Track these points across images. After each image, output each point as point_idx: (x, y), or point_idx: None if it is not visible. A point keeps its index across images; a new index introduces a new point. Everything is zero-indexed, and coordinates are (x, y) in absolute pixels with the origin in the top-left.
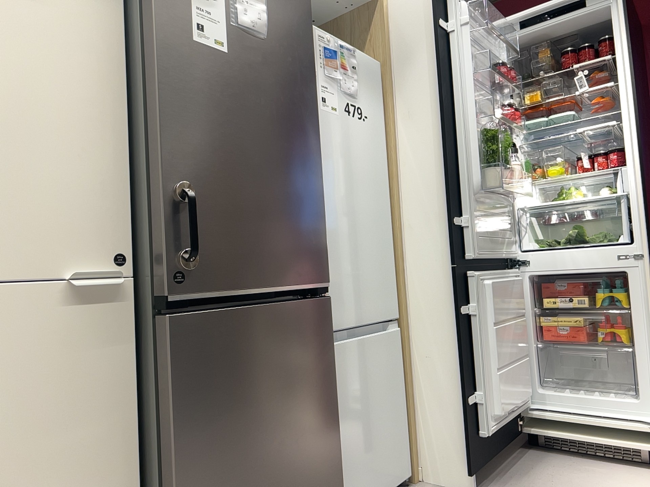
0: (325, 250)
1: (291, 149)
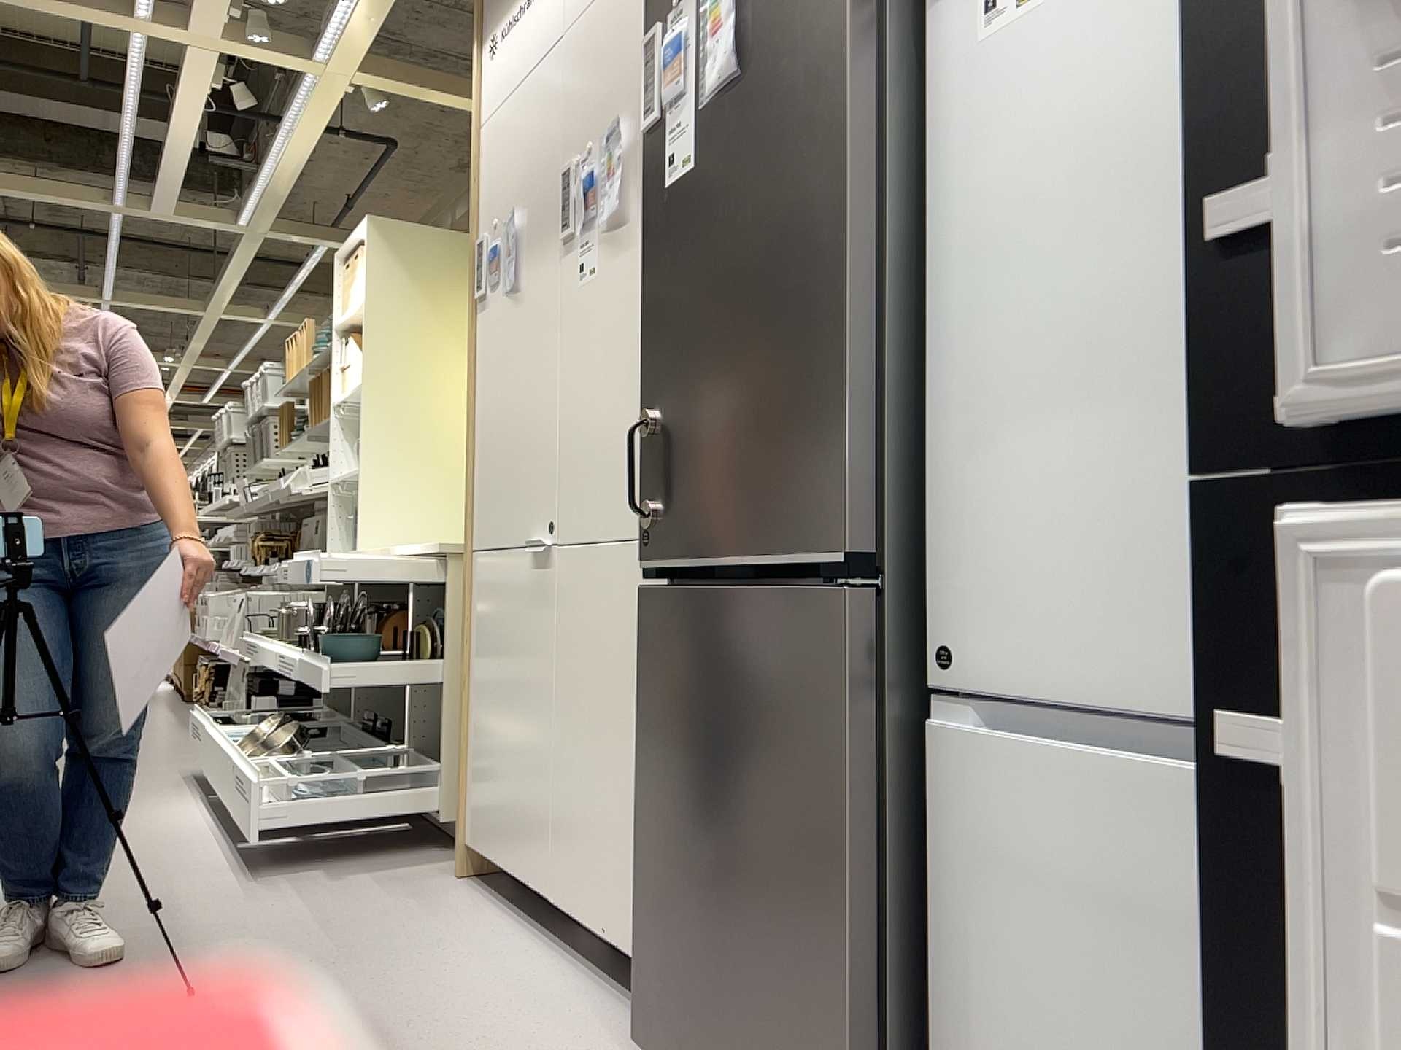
0: (844, 474)
1: (779, 265)
